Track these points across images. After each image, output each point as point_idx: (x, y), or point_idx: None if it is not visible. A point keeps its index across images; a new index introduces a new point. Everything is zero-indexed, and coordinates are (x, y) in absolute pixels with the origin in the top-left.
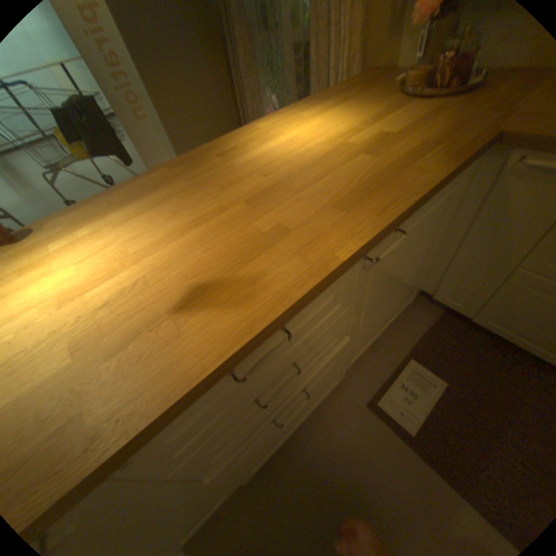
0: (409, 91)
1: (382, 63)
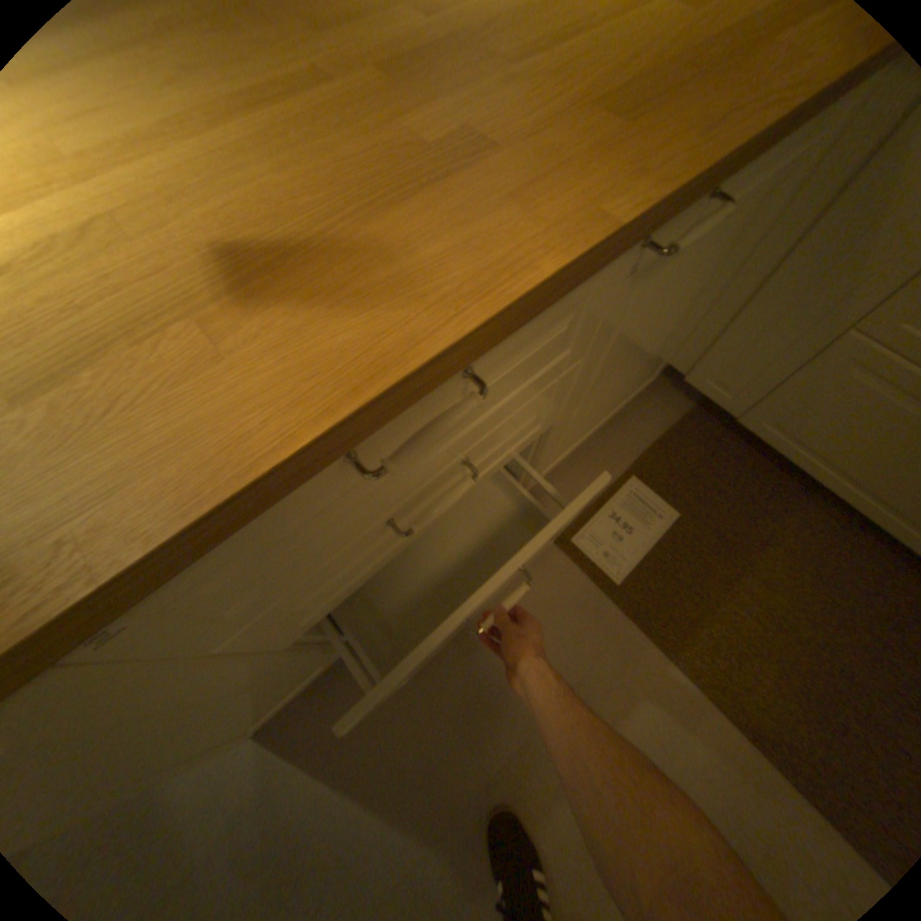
0: None
1: None
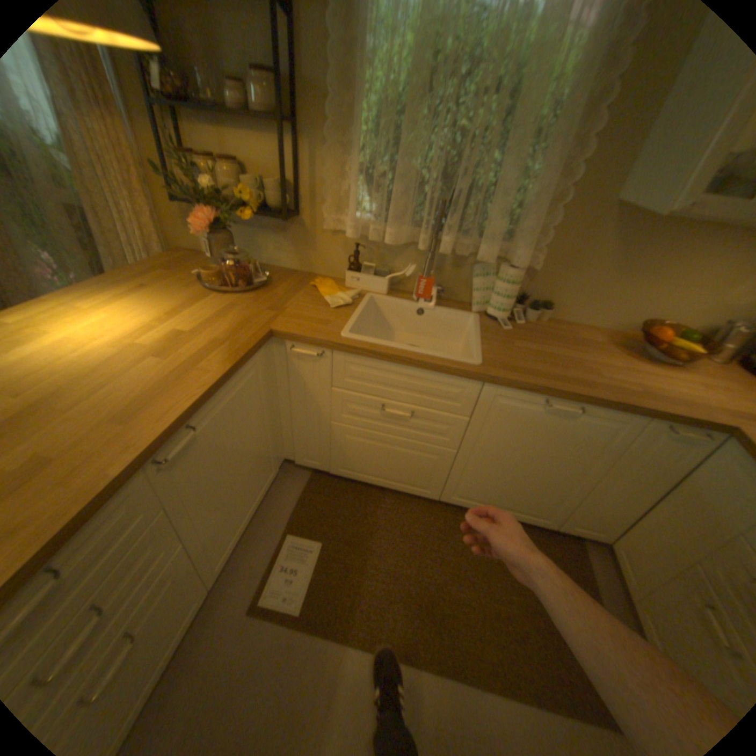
0: (207, 286)
1: (186, 247)
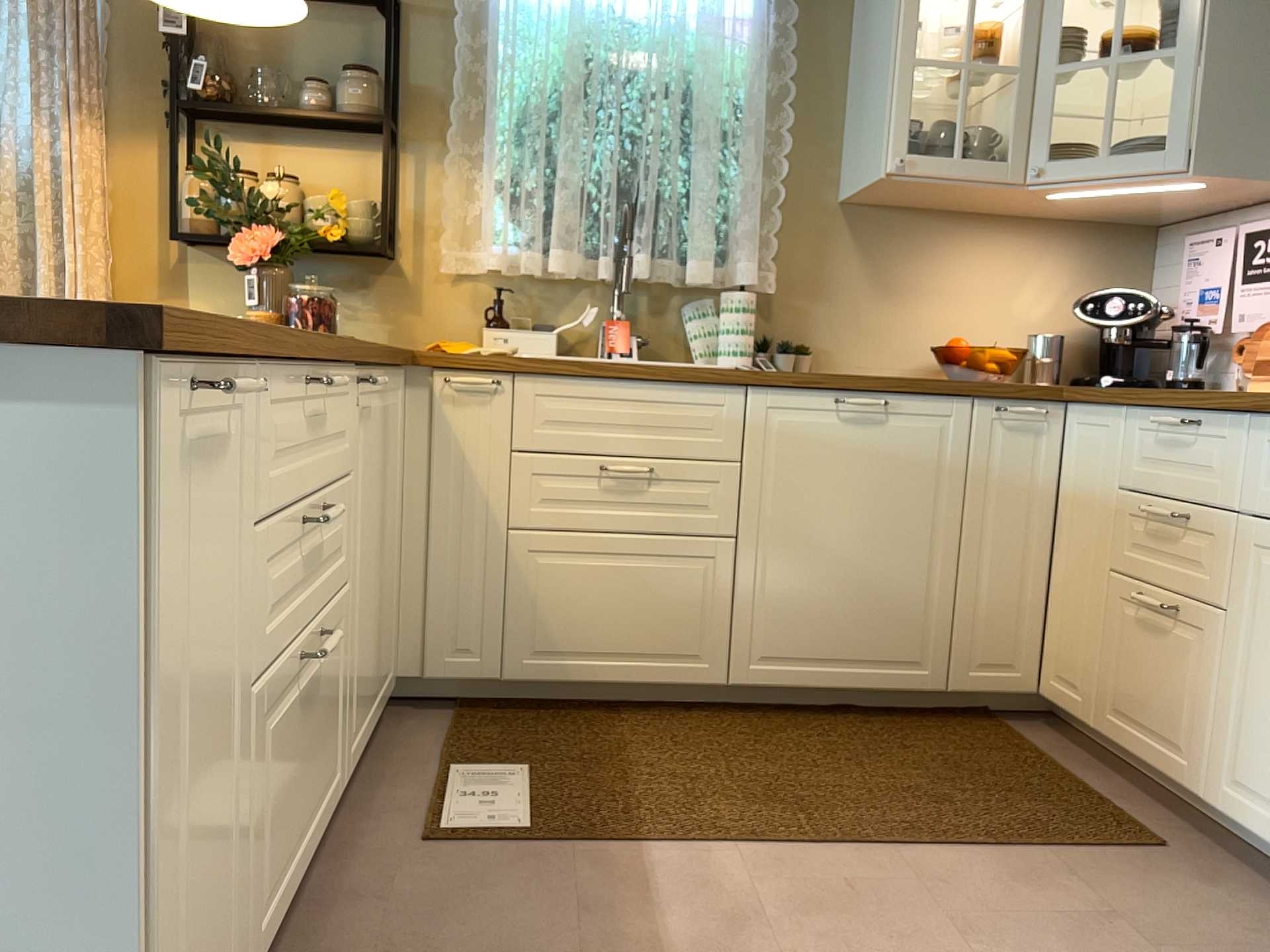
0: None
1: None
